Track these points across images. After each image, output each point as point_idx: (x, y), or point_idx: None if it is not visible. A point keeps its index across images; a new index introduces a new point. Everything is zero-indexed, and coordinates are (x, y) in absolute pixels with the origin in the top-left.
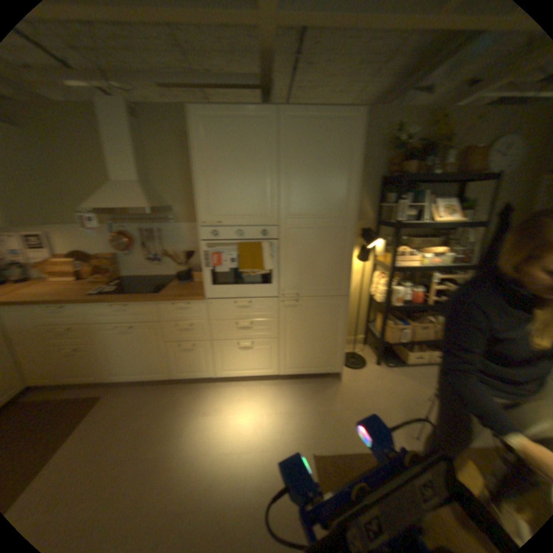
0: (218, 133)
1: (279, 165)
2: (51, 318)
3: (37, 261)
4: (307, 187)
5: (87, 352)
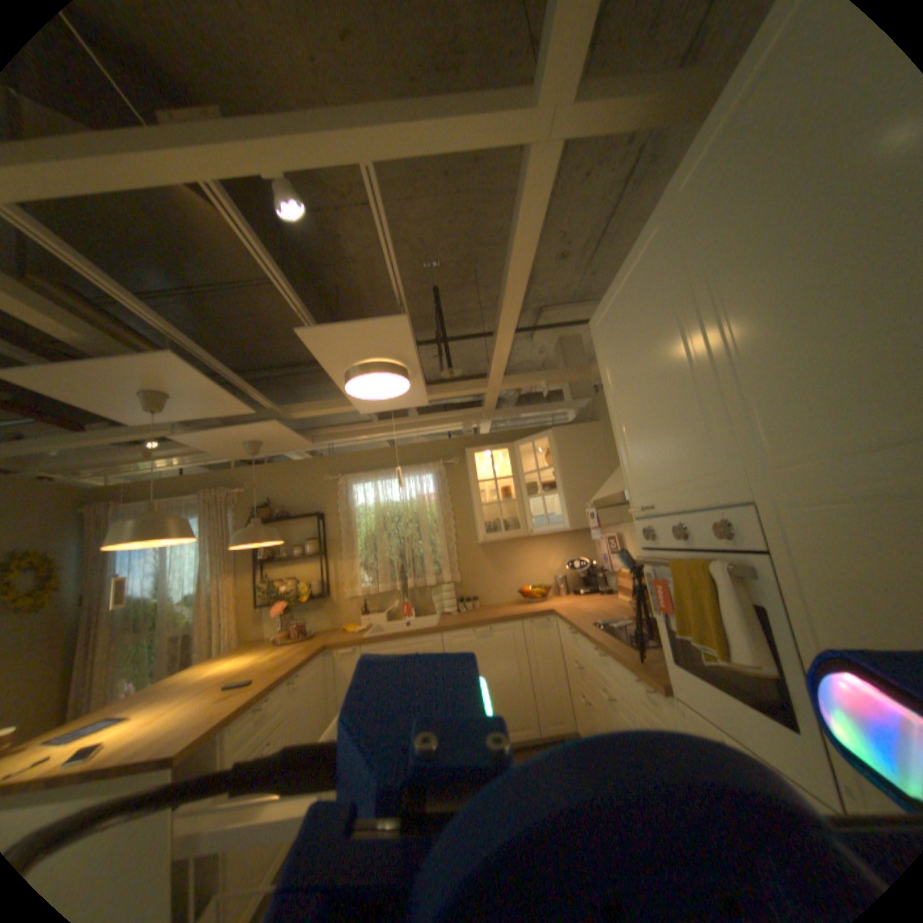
0: (612, 337)
1: (698, 323)
2: (573, 645)
3: (616, 570)
4: (785, 336)
5: (594, 716)
